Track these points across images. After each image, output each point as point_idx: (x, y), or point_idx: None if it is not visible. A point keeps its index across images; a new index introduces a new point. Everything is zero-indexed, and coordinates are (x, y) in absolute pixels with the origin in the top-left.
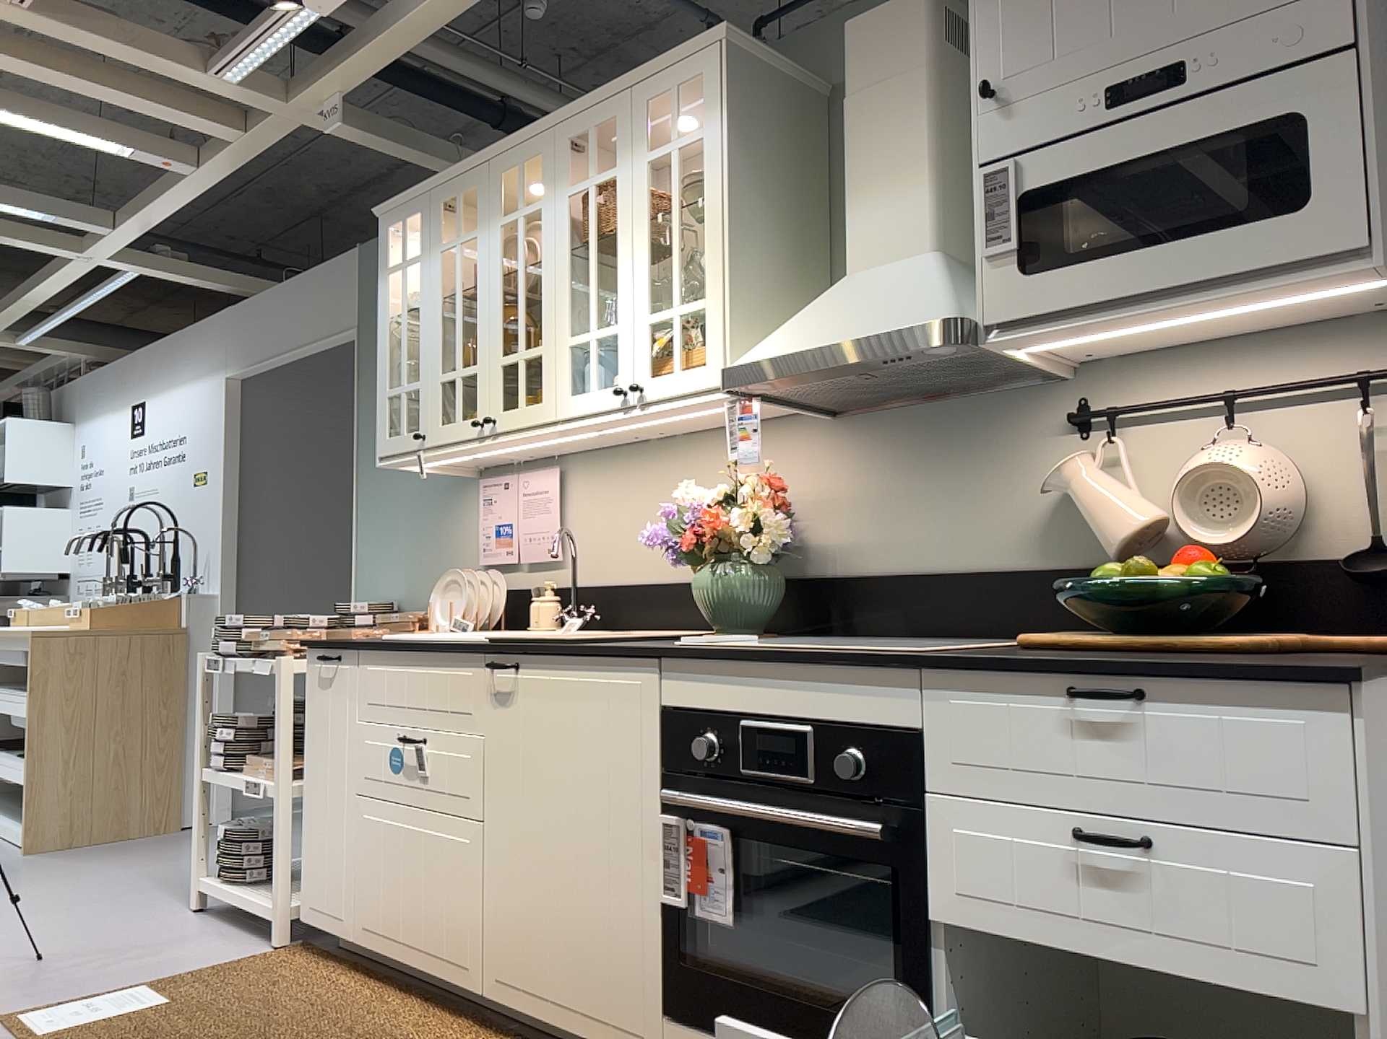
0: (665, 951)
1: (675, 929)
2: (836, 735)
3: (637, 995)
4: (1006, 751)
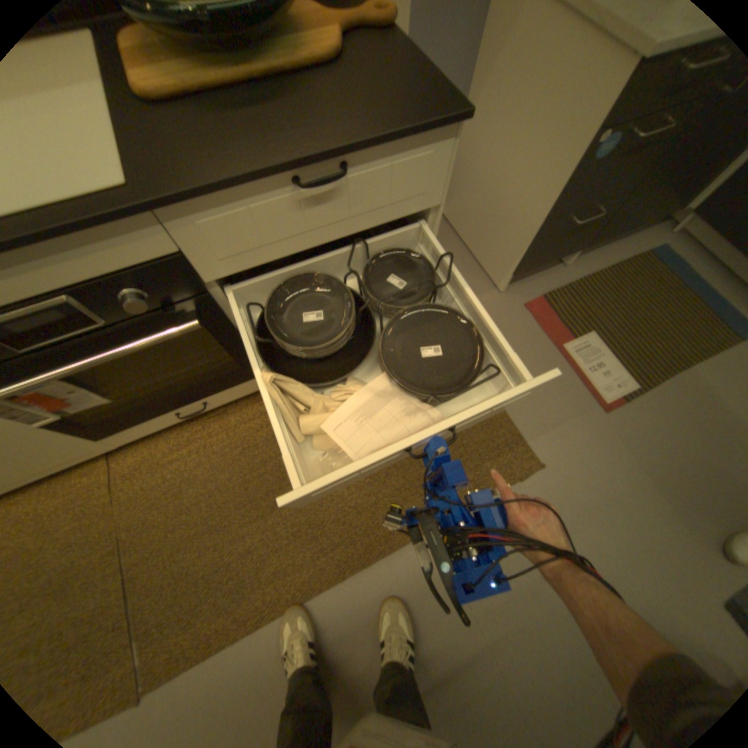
0: (62, 431)
1: (59, 424)
2: (91, 287)
3: (66, 450)
4: (254, 236)
